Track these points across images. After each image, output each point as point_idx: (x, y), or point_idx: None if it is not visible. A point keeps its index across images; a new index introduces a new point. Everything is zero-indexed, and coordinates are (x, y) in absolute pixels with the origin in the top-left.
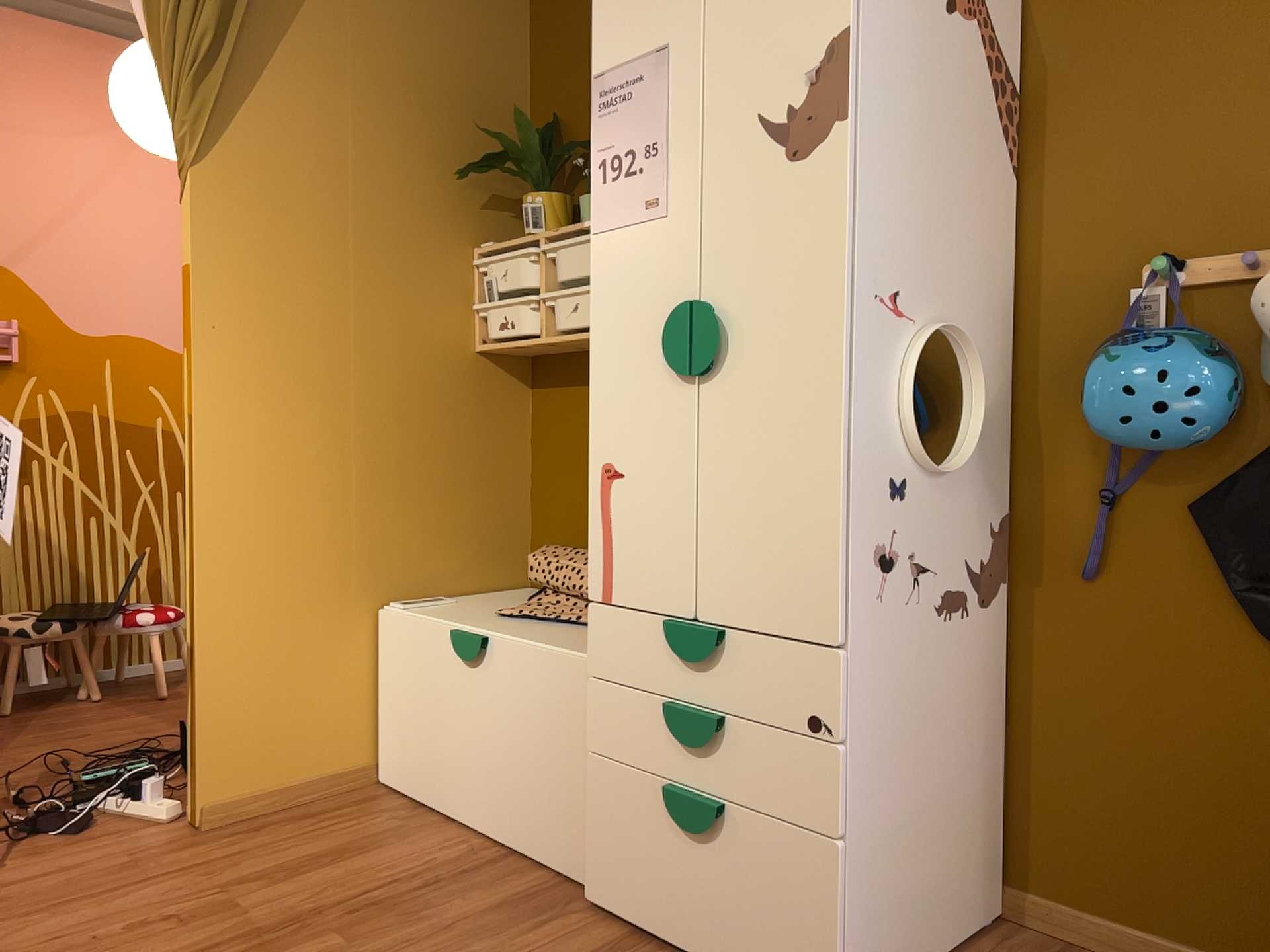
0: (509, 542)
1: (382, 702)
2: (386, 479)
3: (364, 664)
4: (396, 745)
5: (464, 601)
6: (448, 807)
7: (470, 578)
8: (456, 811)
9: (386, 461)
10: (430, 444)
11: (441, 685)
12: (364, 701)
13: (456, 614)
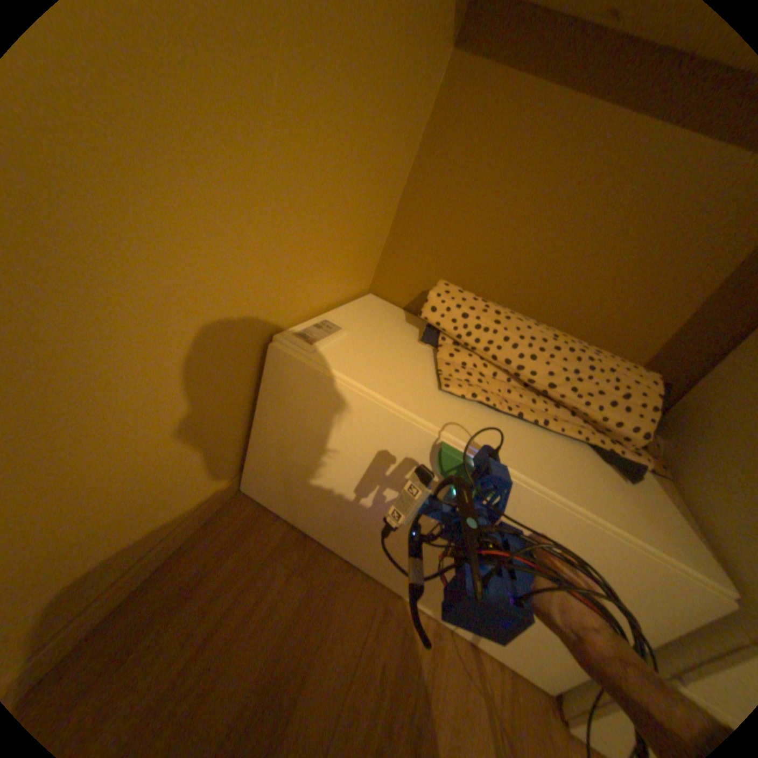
0: (377, 247)
1: (265, 436)
2: (320, 133)
3: (246, 399)
4: (282, 479)
5: (359, 326)
6: (357, 556)
7: (345, 287)
8: (370, 564)
9: (328, 93)
10: (375, 85)
11: (387, 472)
12: (241, 432)
13: (396, 375)
